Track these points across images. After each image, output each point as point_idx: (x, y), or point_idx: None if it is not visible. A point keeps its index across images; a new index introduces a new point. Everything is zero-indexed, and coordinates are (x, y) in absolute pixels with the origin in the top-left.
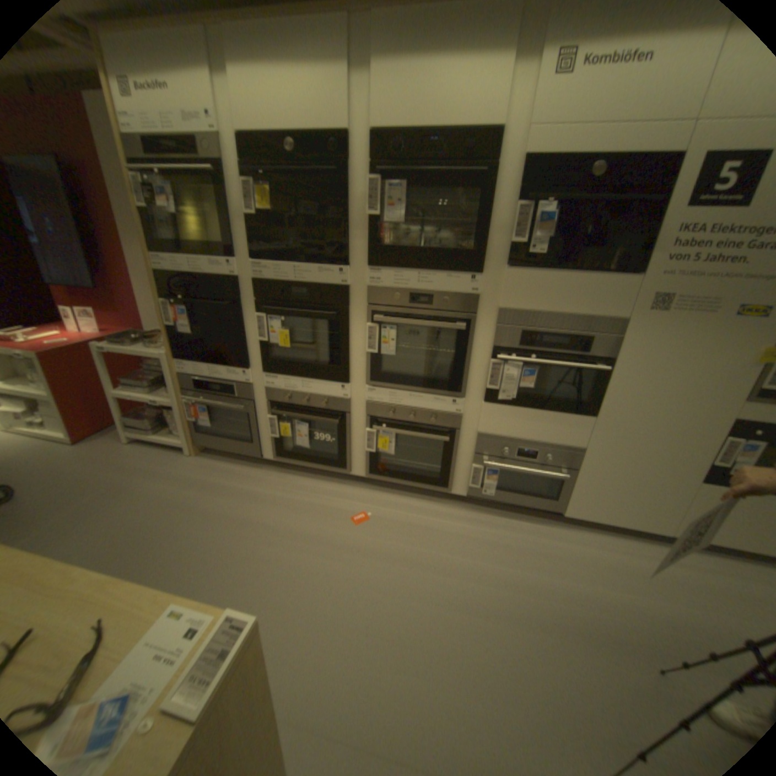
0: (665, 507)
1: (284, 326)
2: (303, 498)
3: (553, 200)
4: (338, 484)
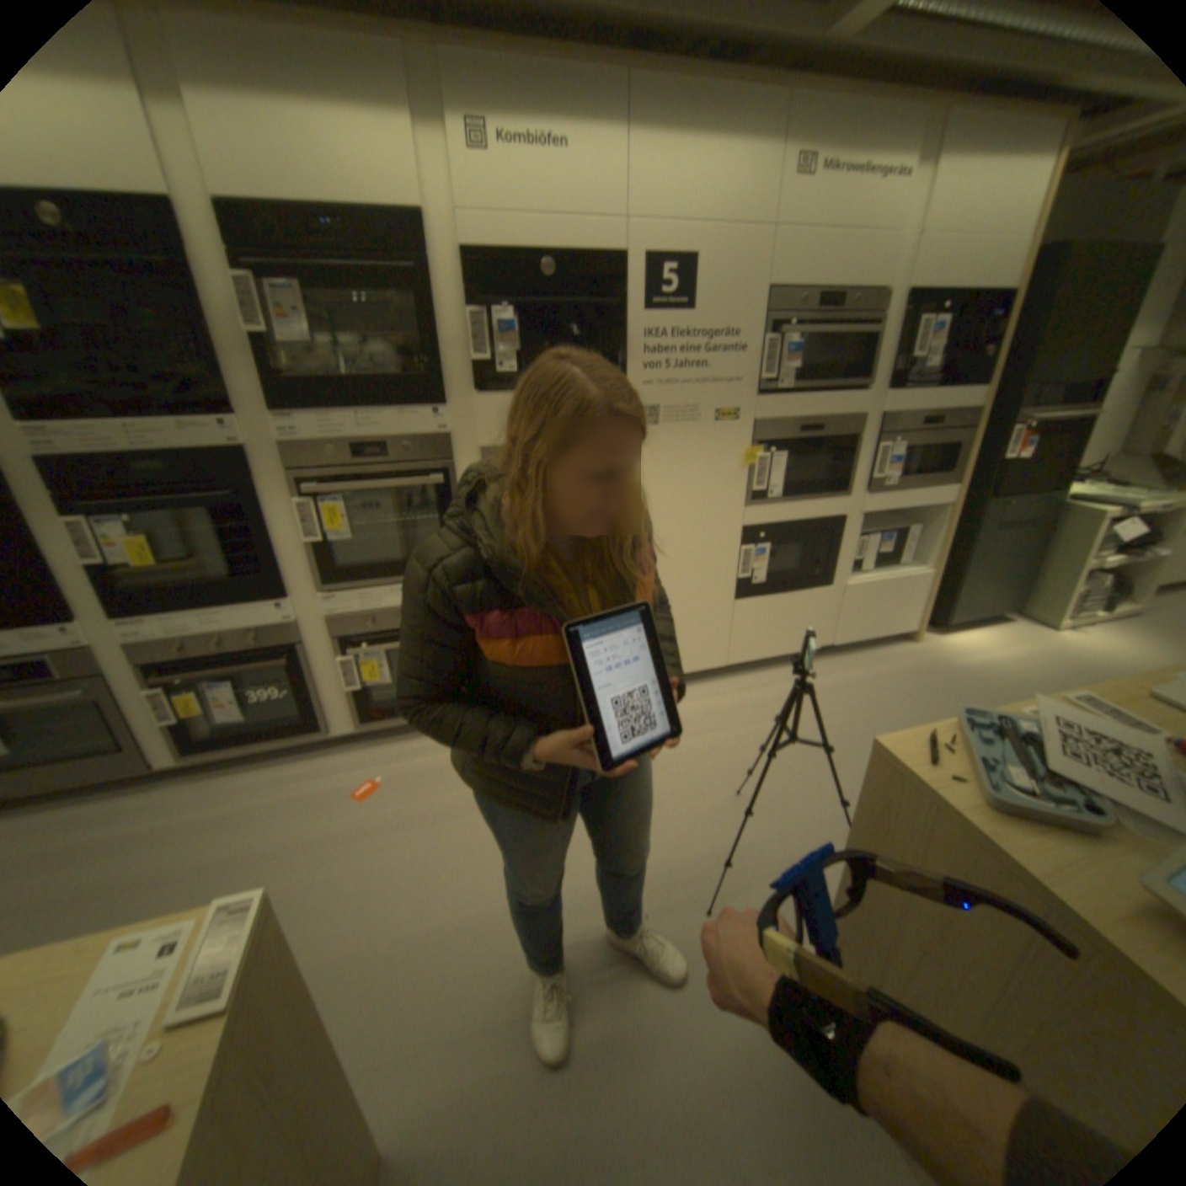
0: (710, 639)
1: (129, 533)
2: (255, 805)
3: (508, 308)
4: (310, 762)
